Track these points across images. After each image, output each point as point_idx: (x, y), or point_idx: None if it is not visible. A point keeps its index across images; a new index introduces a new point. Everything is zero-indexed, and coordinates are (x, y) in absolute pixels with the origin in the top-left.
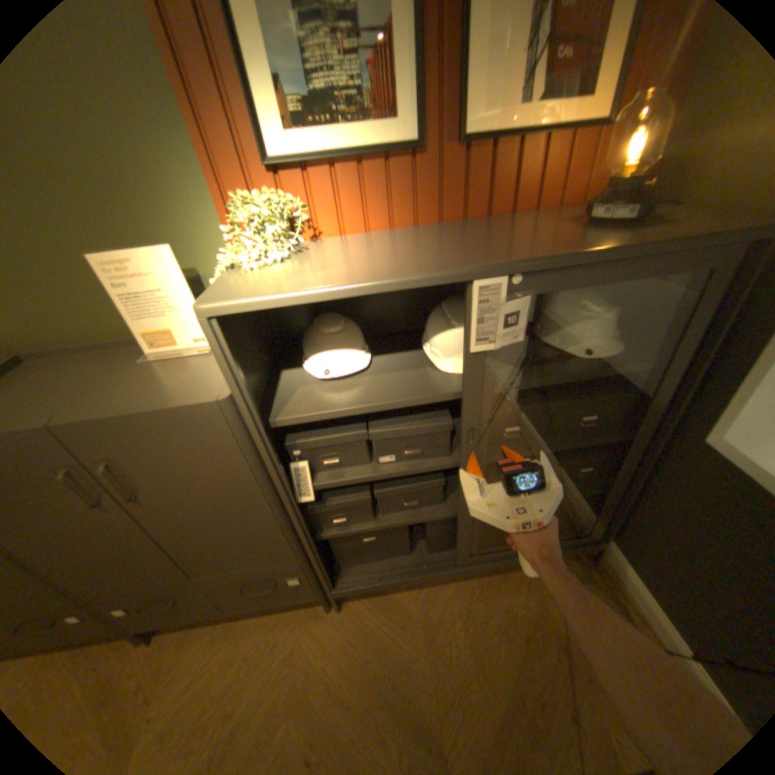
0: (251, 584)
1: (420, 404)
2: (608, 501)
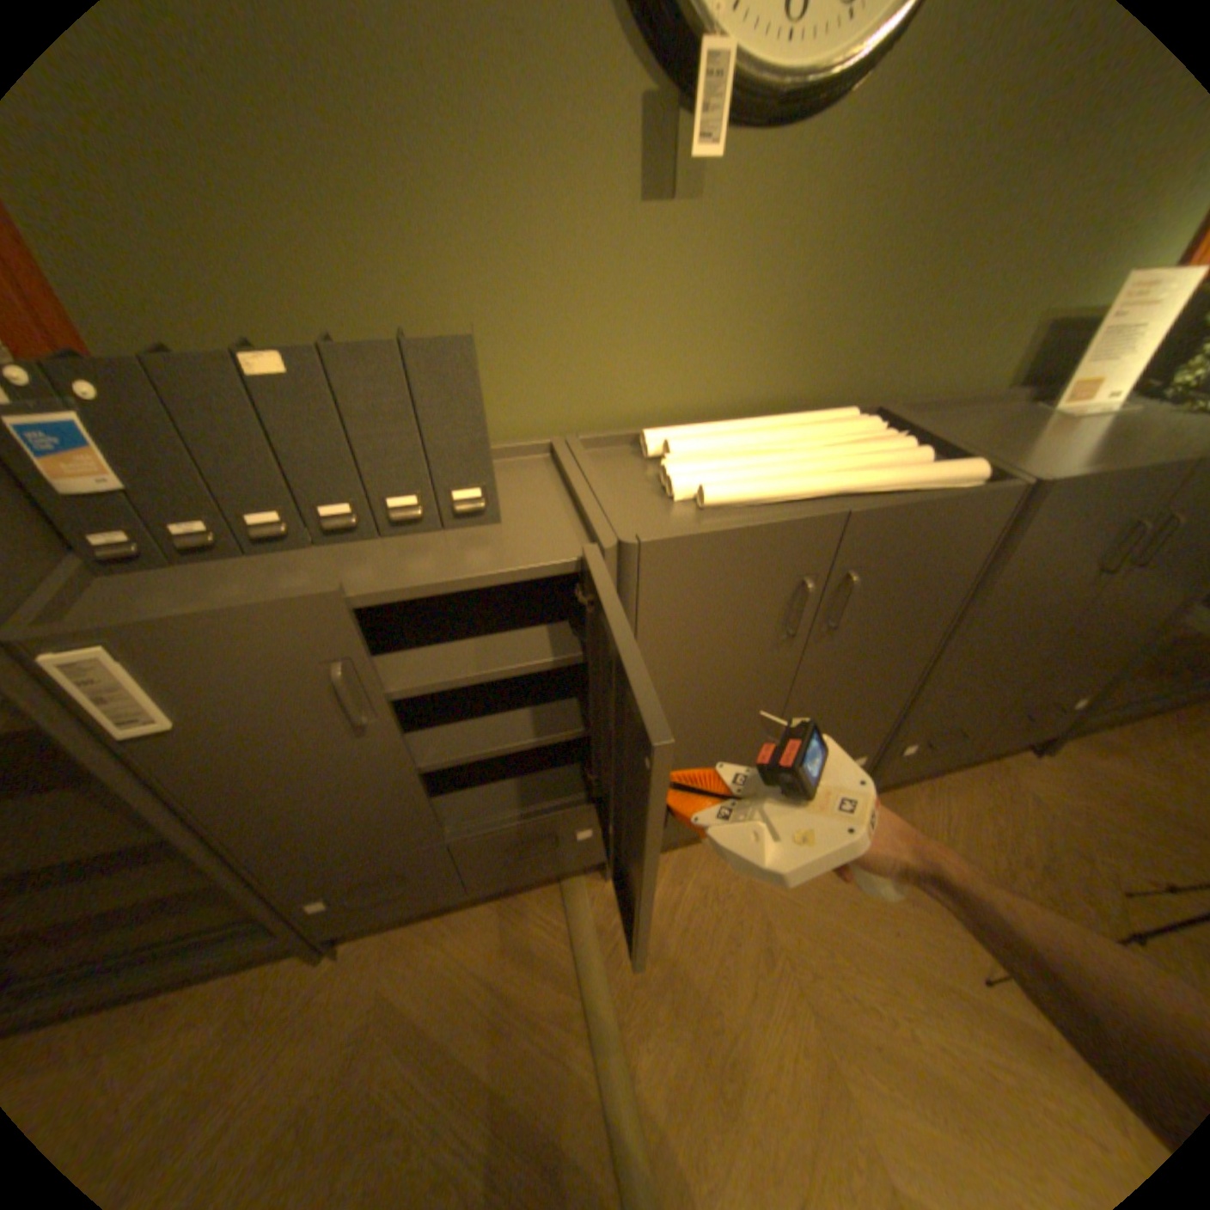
0: (1054, 706)
1: None
2: None
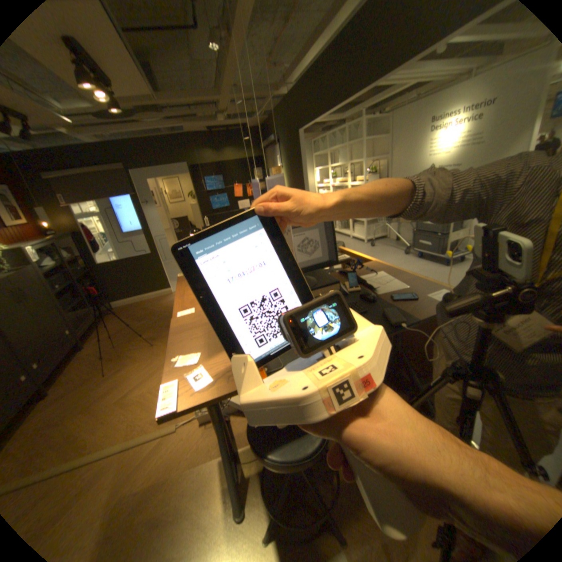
0: (60, 336)
1: (56, 267)
2: (98, 289)
